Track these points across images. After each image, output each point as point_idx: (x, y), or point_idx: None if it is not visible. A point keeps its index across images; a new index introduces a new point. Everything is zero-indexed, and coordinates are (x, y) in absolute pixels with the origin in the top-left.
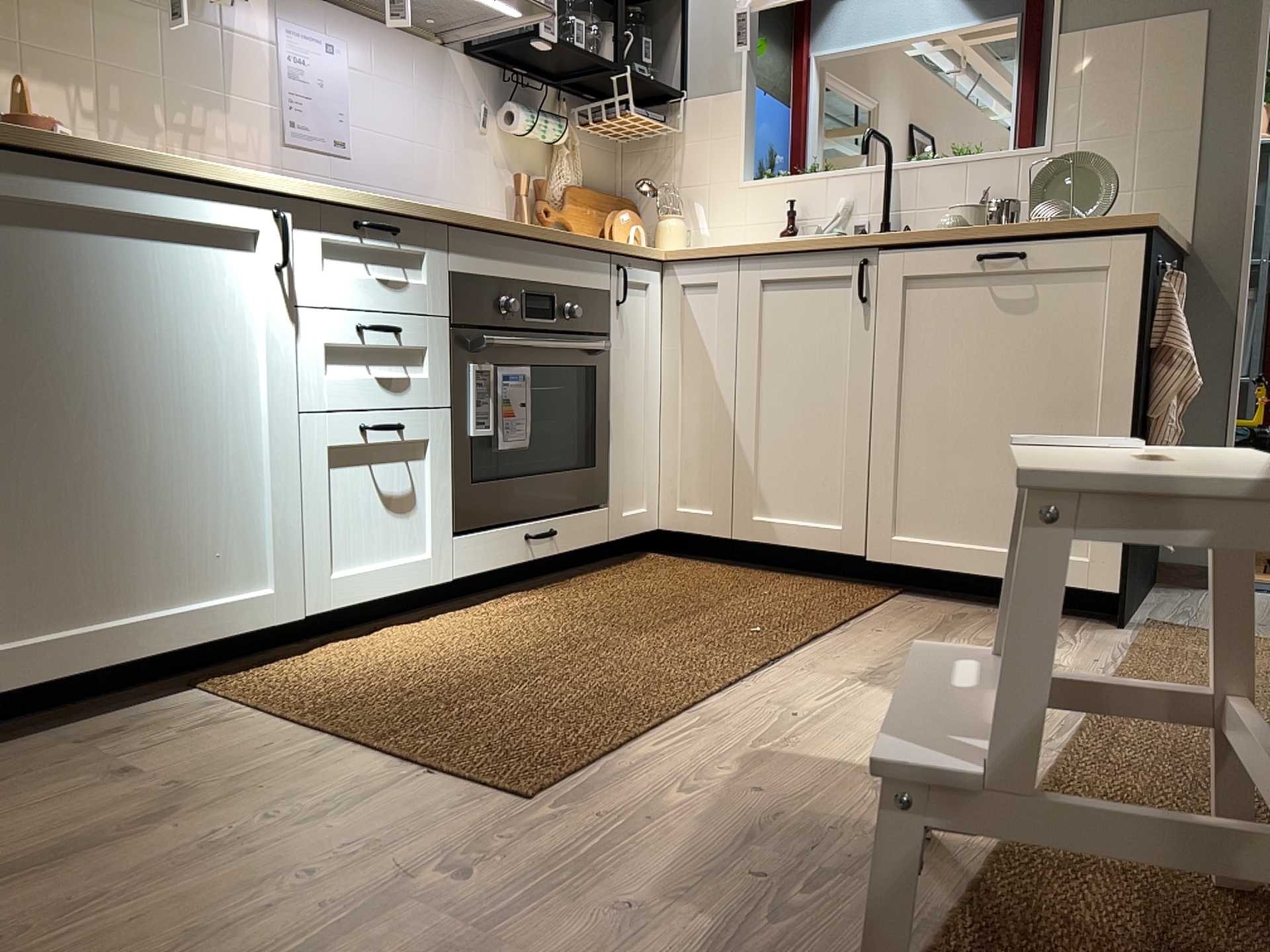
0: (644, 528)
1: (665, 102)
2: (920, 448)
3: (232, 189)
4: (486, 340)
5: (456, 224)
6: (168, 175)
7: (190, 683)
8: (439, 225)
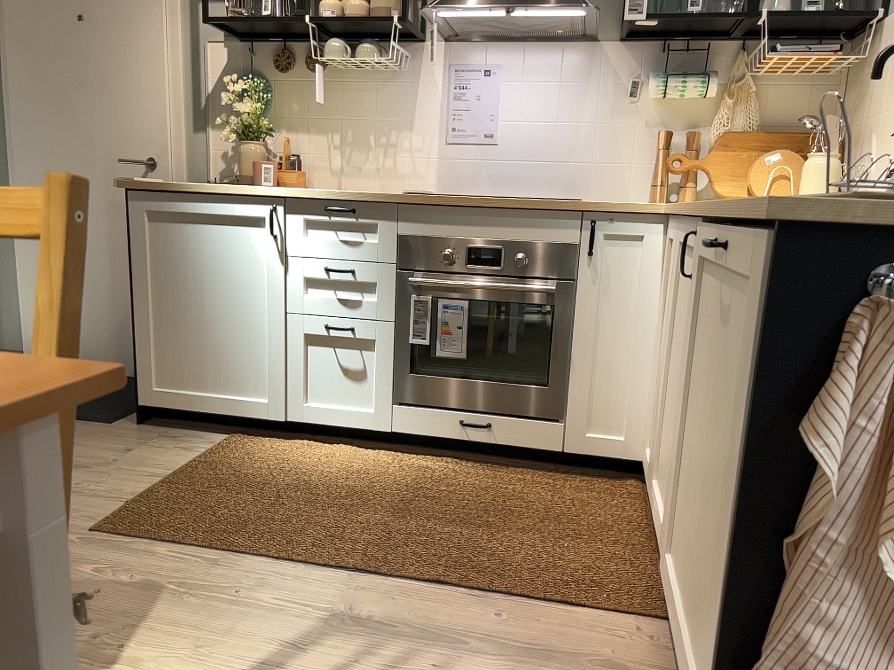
0: (618, 456)
1: (873, 24)
2: (692, 471)
3: (248, 196)
4: (413, 281)
5: (400, 202)
6: (217, 193)
7: (242, 432)
8: (387, 203)
